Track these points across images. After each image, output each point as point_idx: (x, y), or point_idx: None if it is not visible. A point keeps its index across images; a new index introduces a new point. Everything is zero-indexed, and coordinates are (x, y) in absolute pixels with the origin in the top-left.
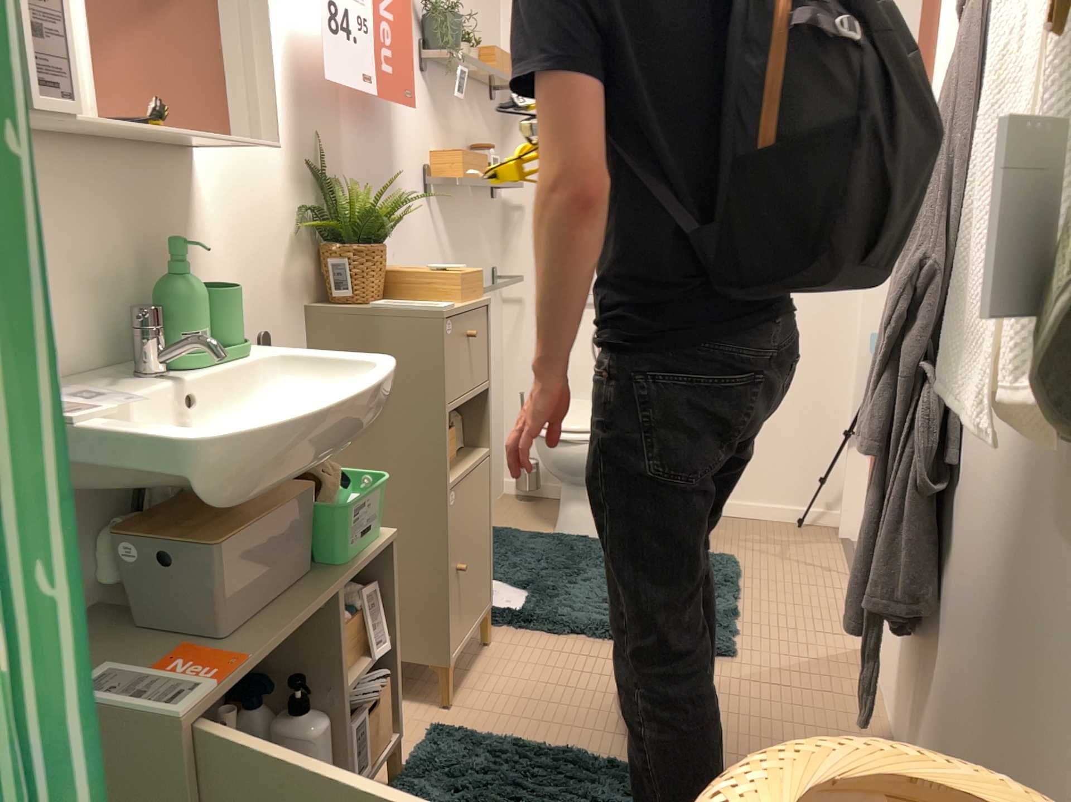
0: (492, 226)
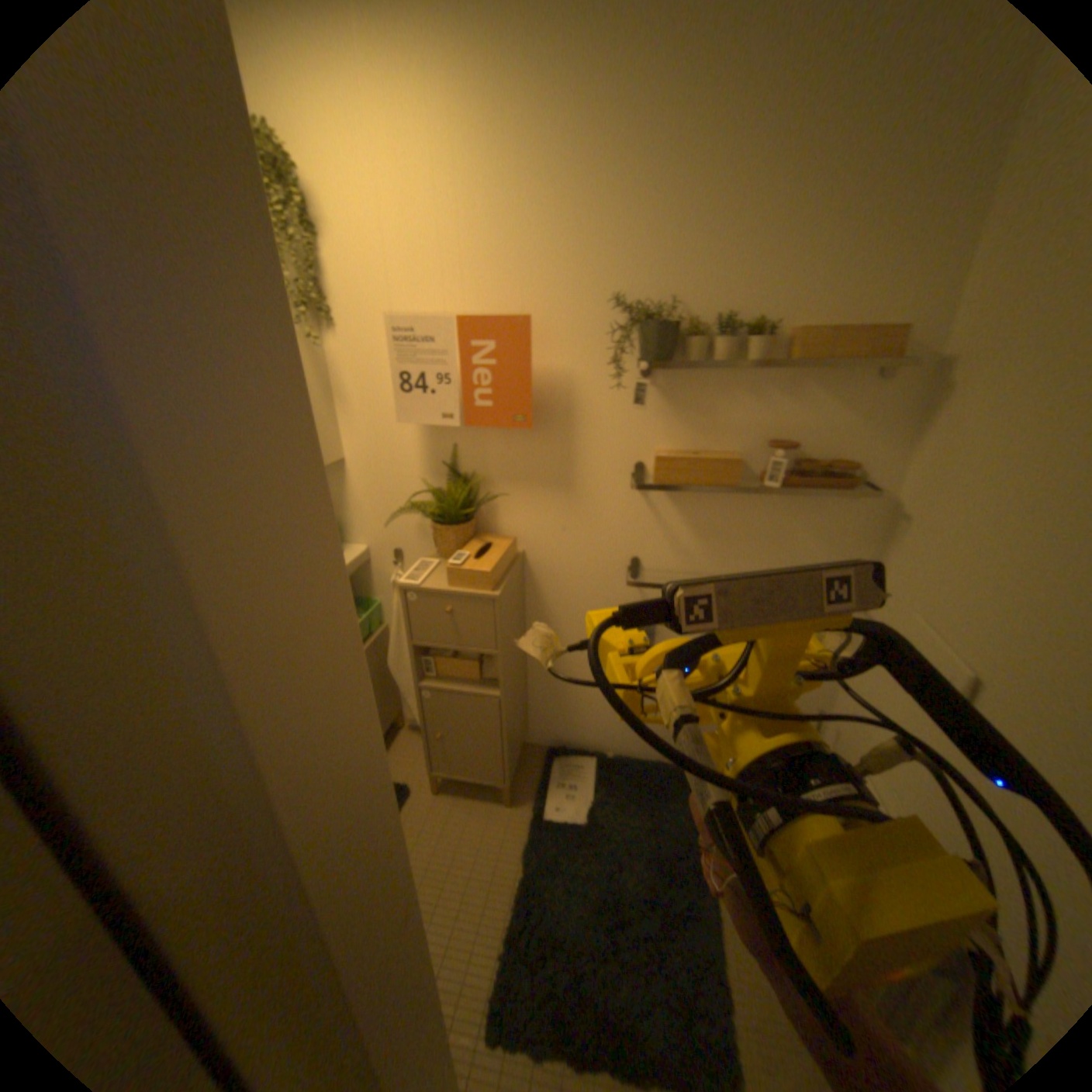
0: (839, 527)
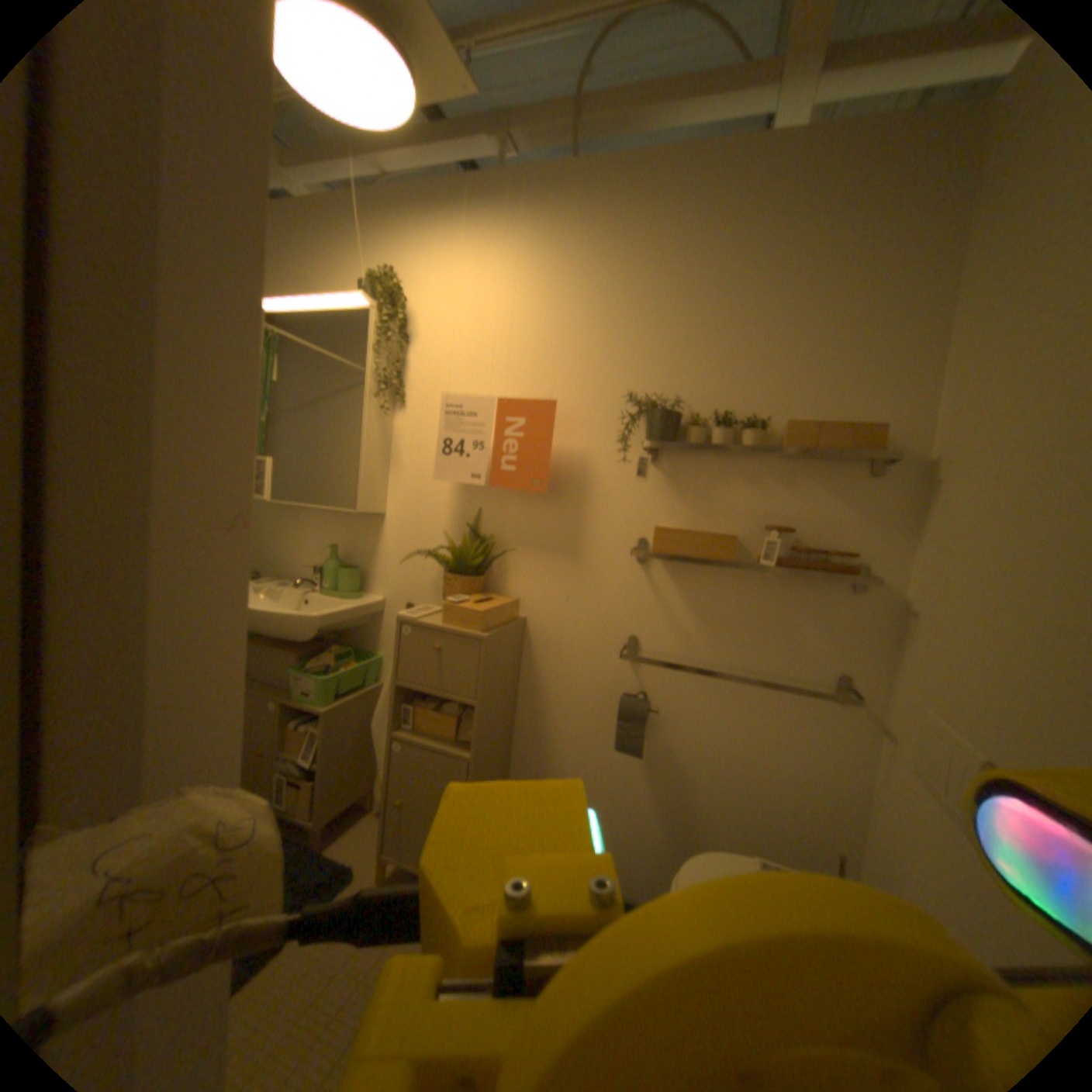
0: (848, 622)
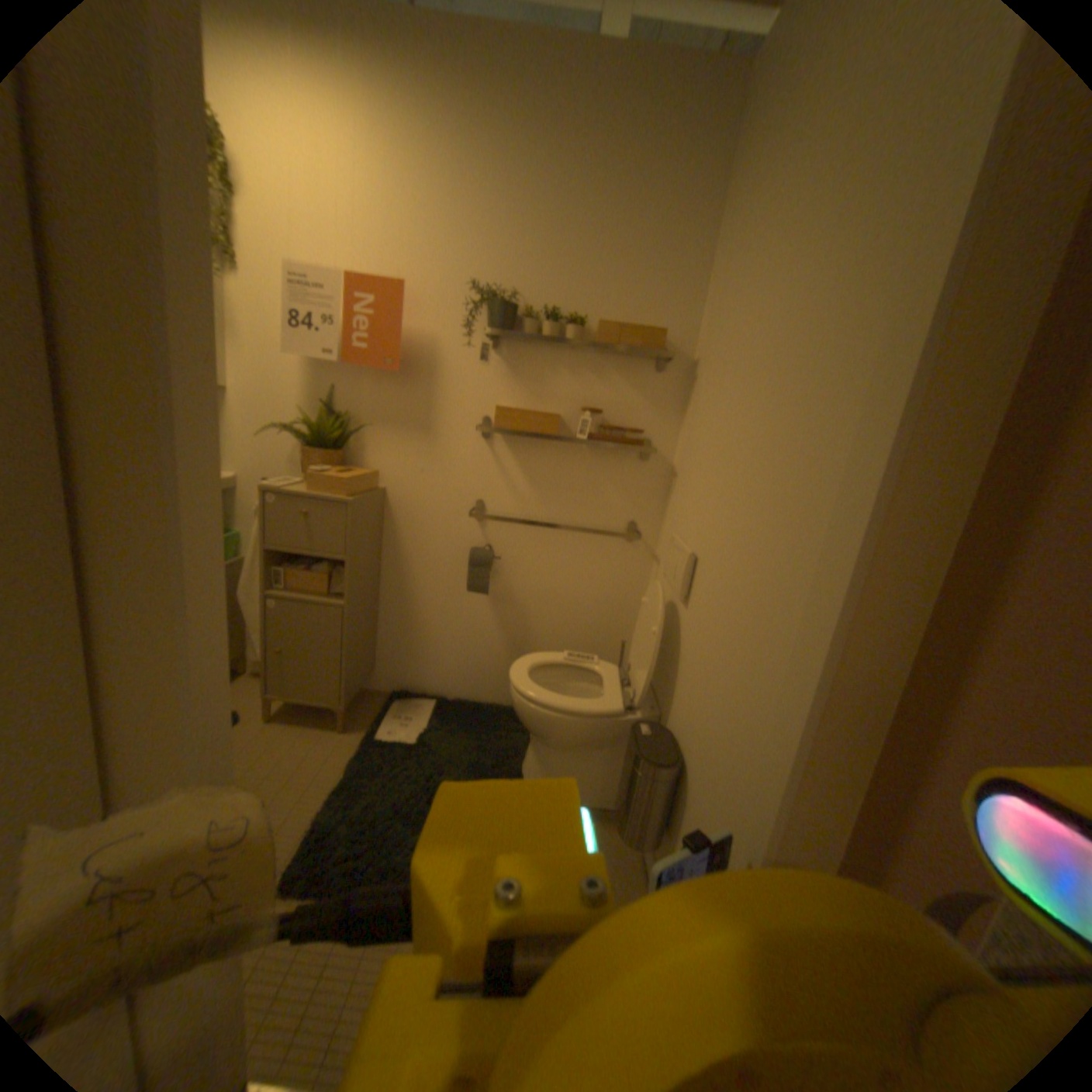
0: (636, 481)
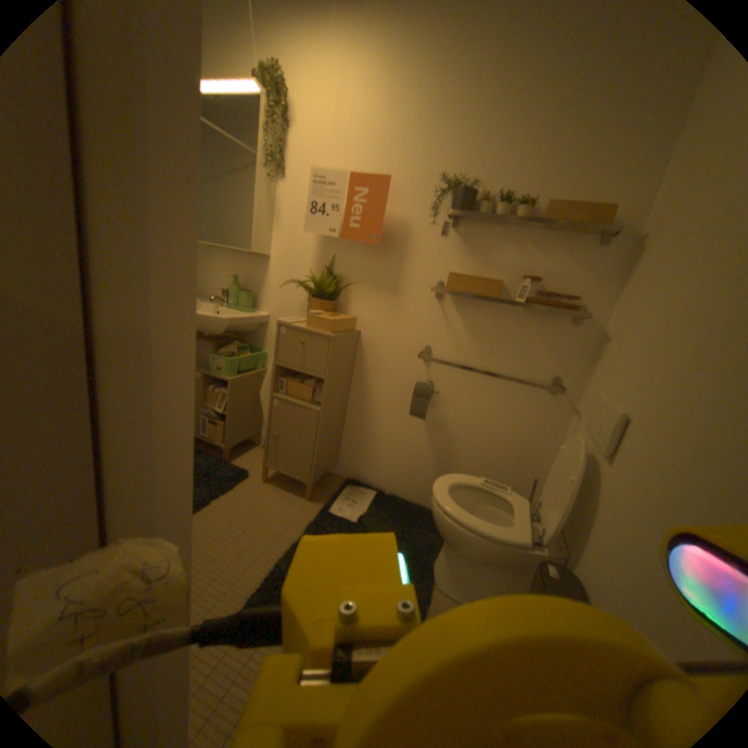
0: (567, 343)
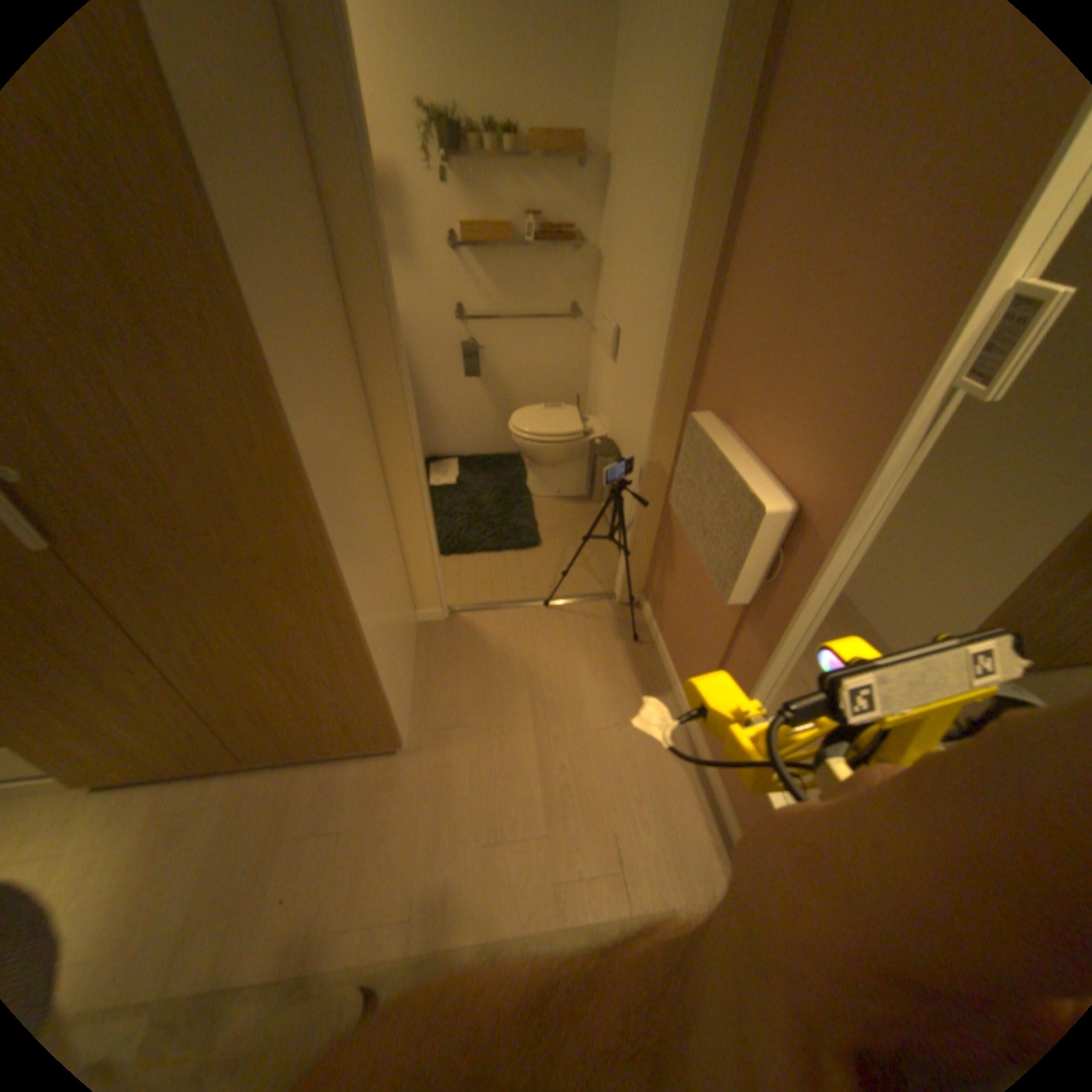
0: (576, 274)
